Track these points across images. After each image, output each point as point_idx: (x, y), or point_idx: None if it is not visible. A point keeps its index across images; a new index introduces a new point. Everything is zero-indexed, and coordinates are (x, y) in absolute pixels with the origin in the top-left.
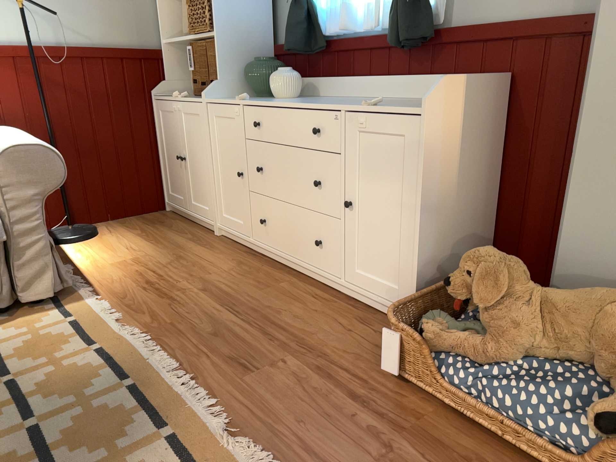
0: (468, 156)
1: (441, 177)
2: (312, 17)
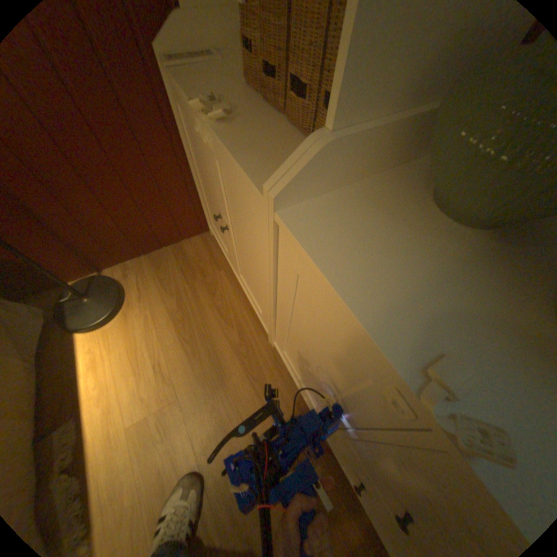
0: None
1: None
2: None
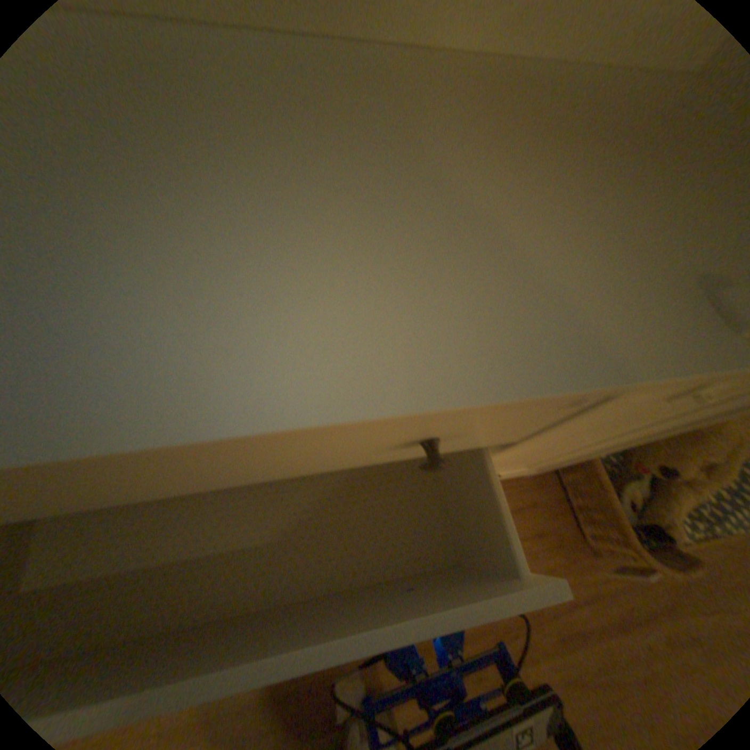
0: None
1: None
2: None
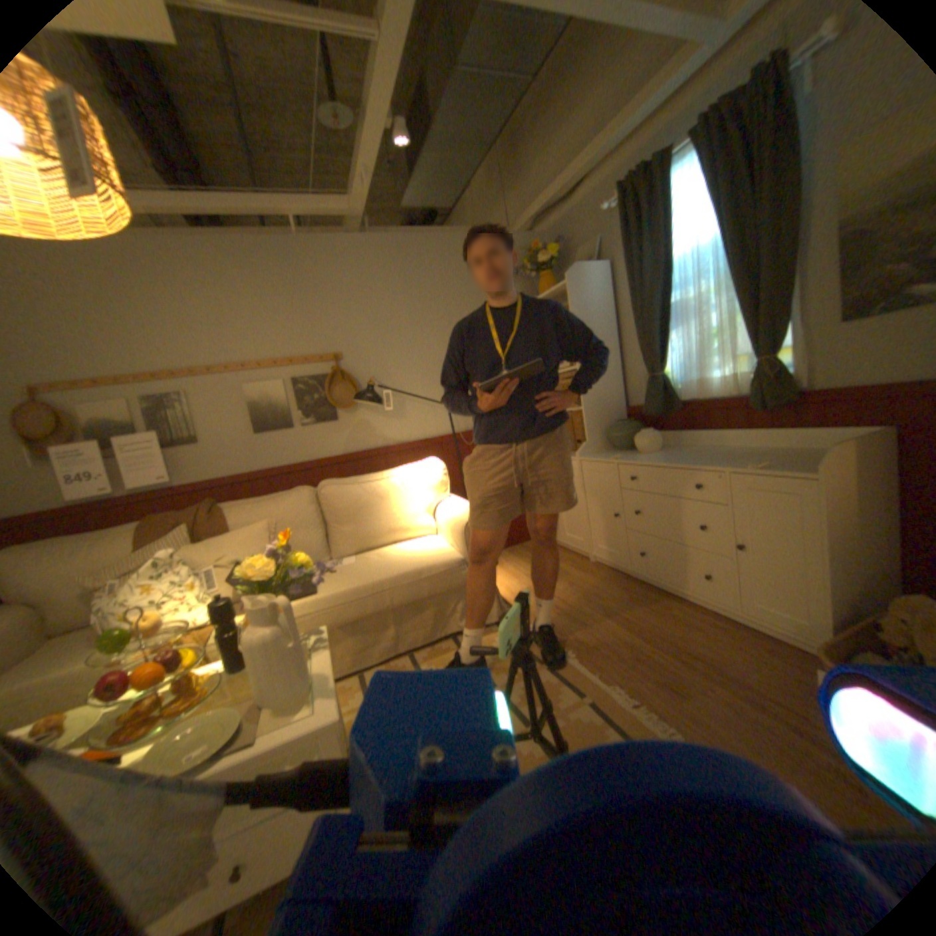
0: (868, 504)
1: (846, 527)
2: (666, 385)
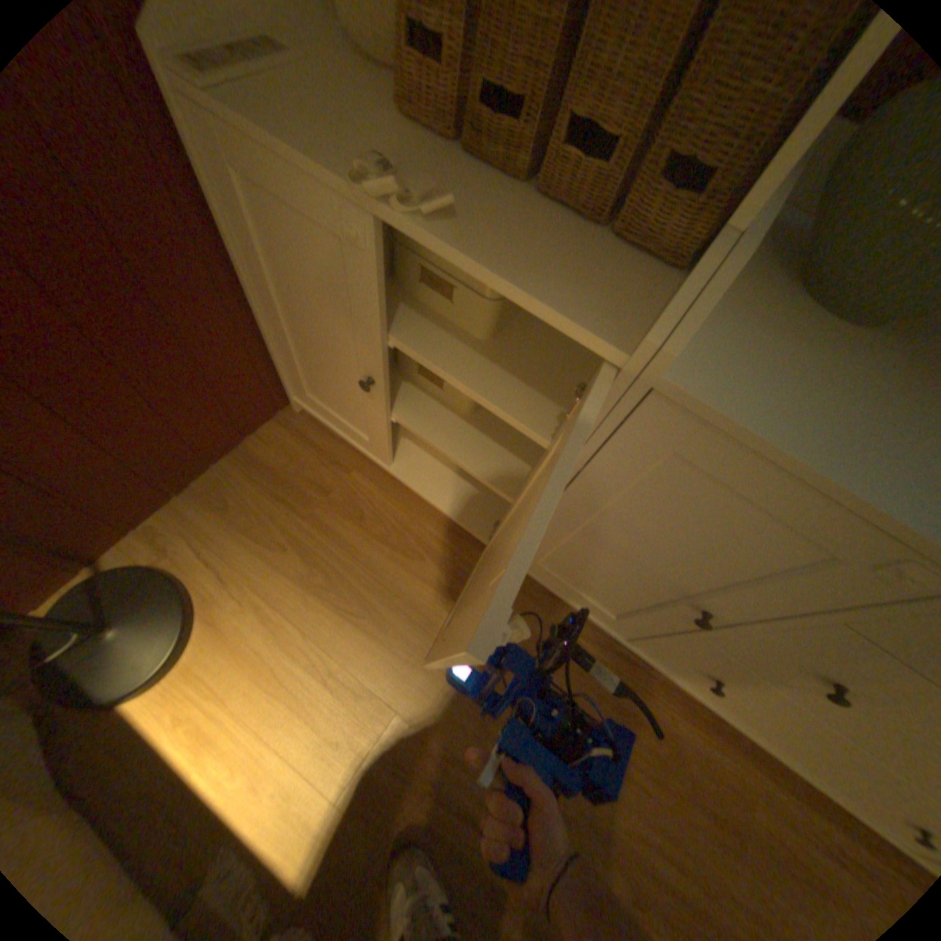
0: None
1: None
2: None
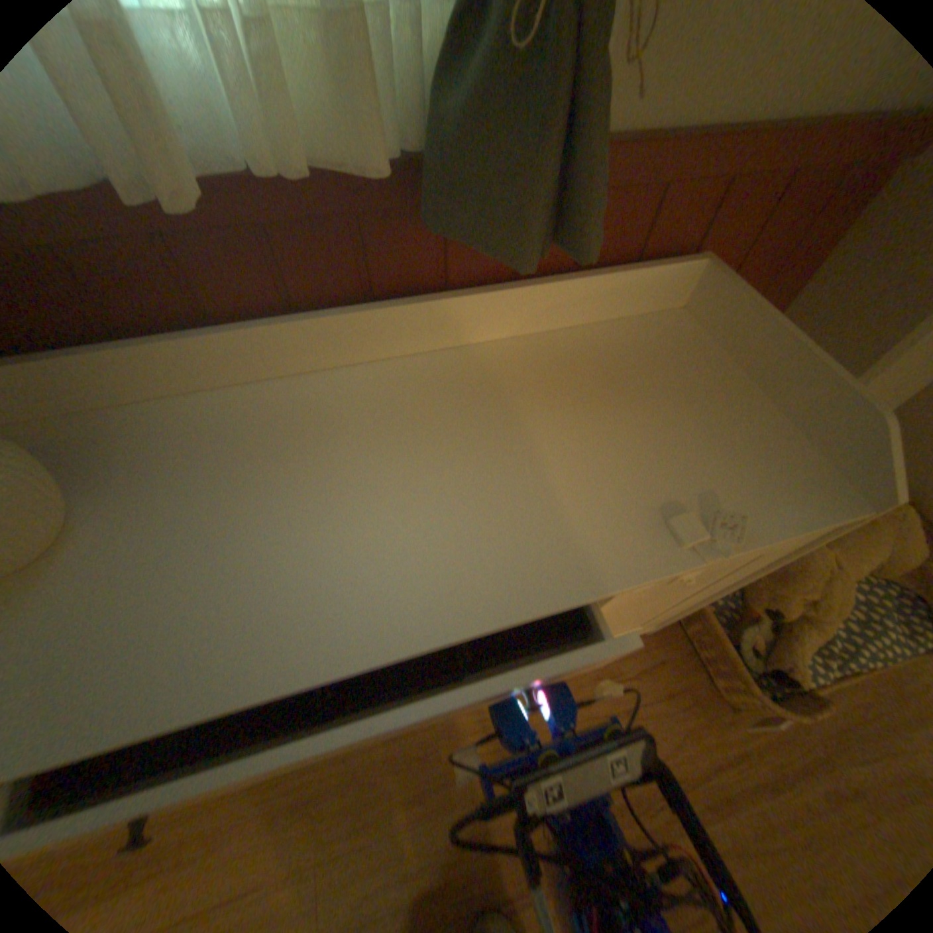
0: None
1: None
2: None
